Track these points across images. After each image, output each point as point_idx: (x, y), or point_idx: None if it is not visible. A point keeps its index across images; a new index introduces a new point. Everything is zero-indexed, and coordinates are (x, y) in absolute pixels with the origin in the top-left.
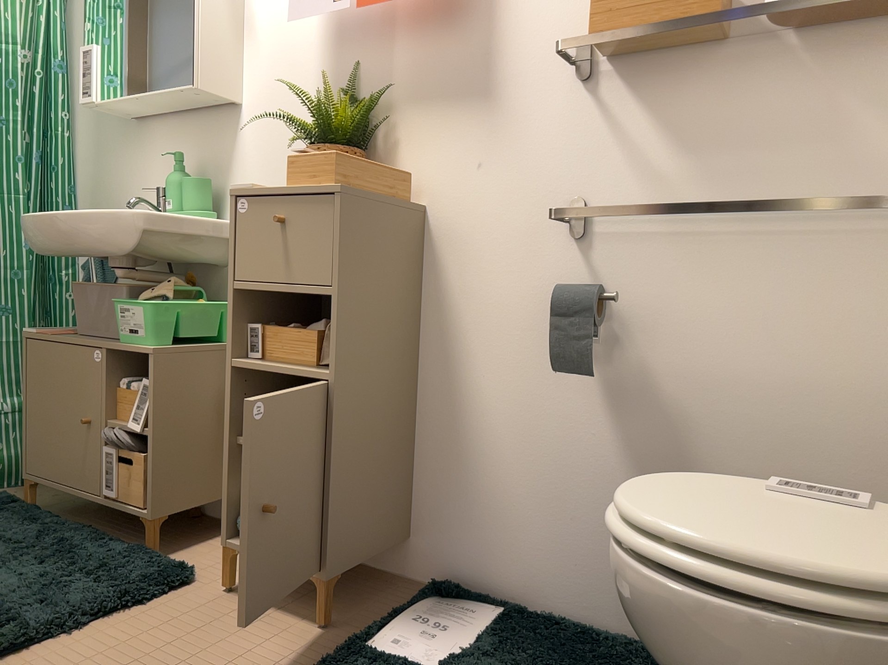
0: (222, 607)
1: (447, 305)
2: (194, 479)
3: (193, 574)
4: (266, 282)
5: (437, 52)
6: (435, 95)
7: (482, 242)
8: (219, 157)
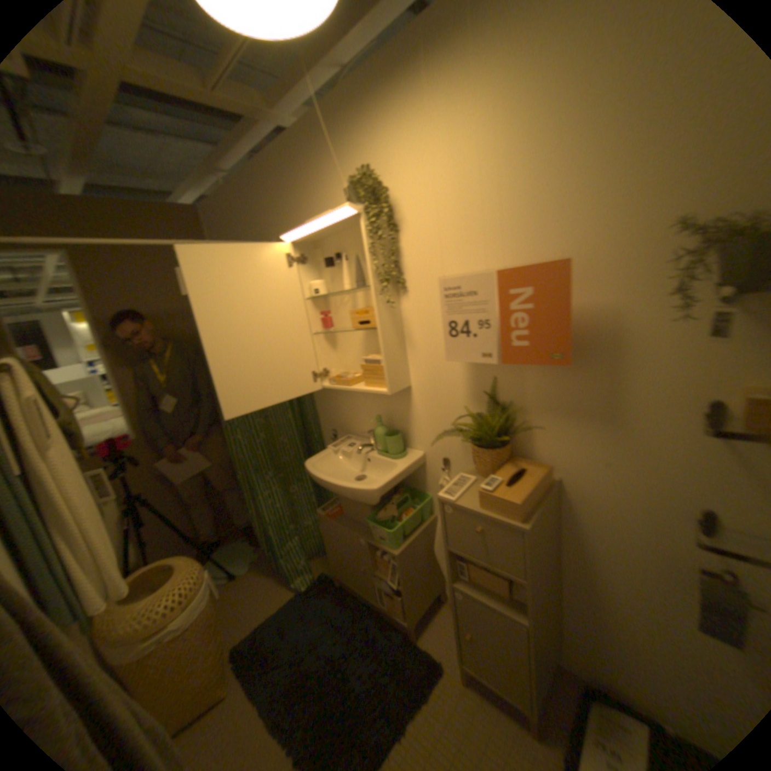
0: (469, 707)
1: (583, 540)
2: (424, 599)
3: (443, 671)
4: (473, 556)
5: (564, 381)
6: (564, 409)
7: (613, 512)
8: (399, 412)
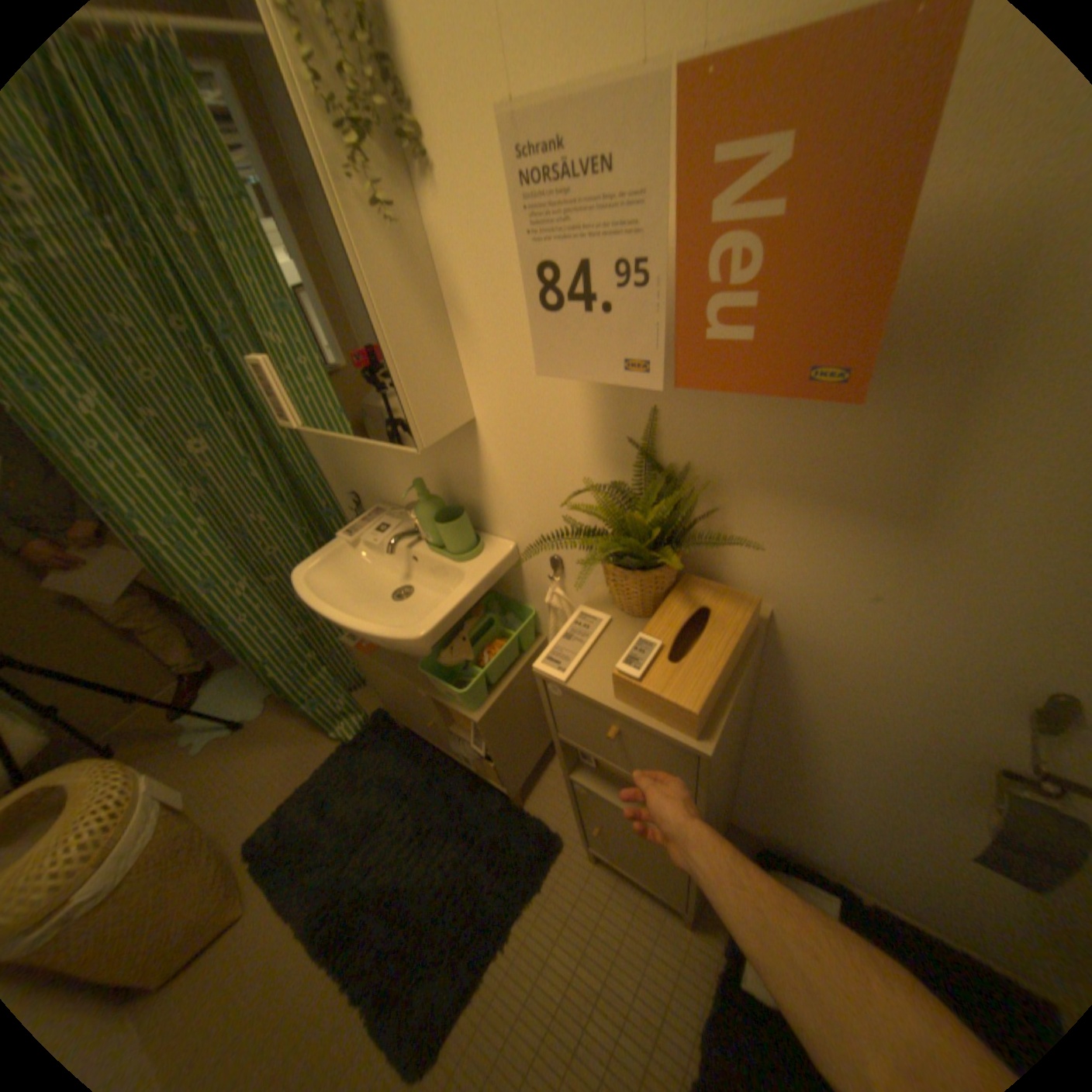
0: (599, 892)
1: (796, 700)
2: (533, 753)
3: (563, 847)
4: (603, 756)
5: (820, 424)
6: (807, 487)
7: (864, 671)
8: (463, 470)
